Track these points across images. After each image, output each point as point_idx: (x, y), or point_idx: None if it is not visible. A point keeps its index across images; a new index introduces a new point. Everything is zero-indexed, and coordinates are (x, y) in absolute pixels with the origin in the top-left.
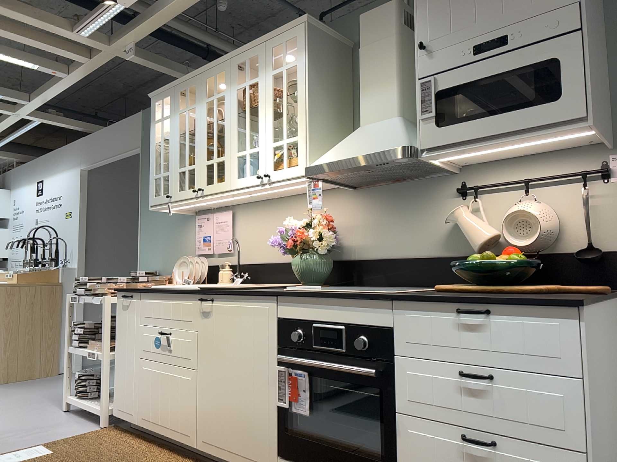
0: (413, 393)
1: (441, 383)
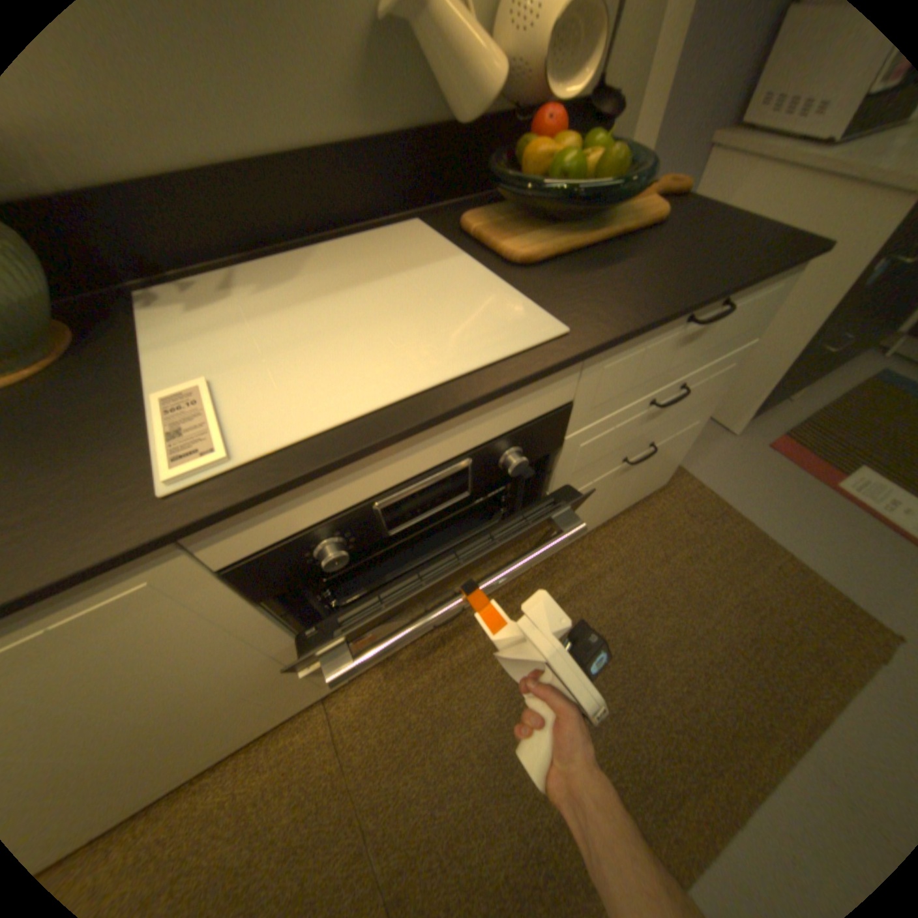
0: (580, 462)
1: (622, 427)
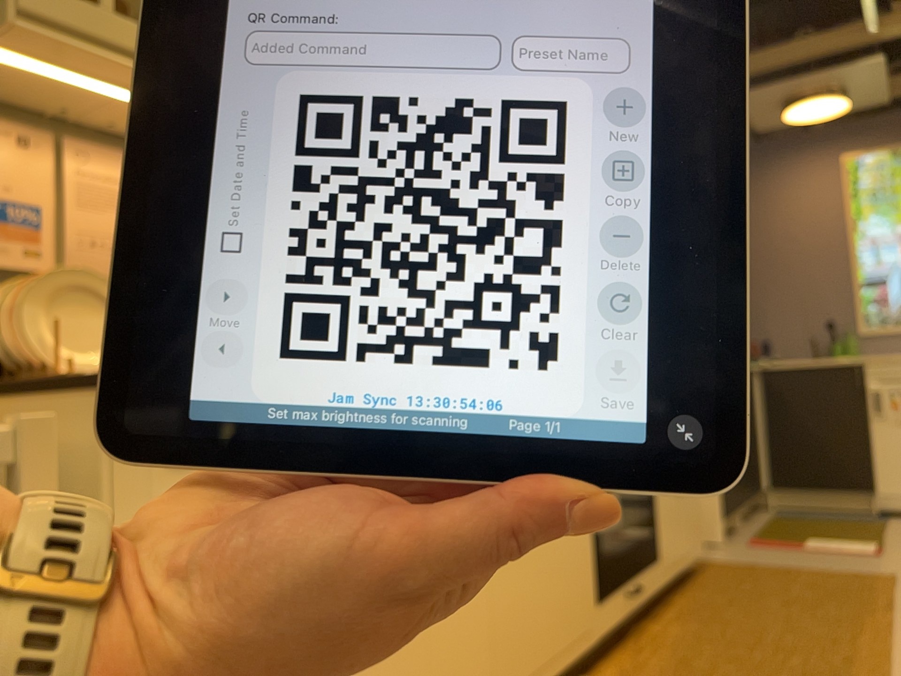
0: None
1: None
